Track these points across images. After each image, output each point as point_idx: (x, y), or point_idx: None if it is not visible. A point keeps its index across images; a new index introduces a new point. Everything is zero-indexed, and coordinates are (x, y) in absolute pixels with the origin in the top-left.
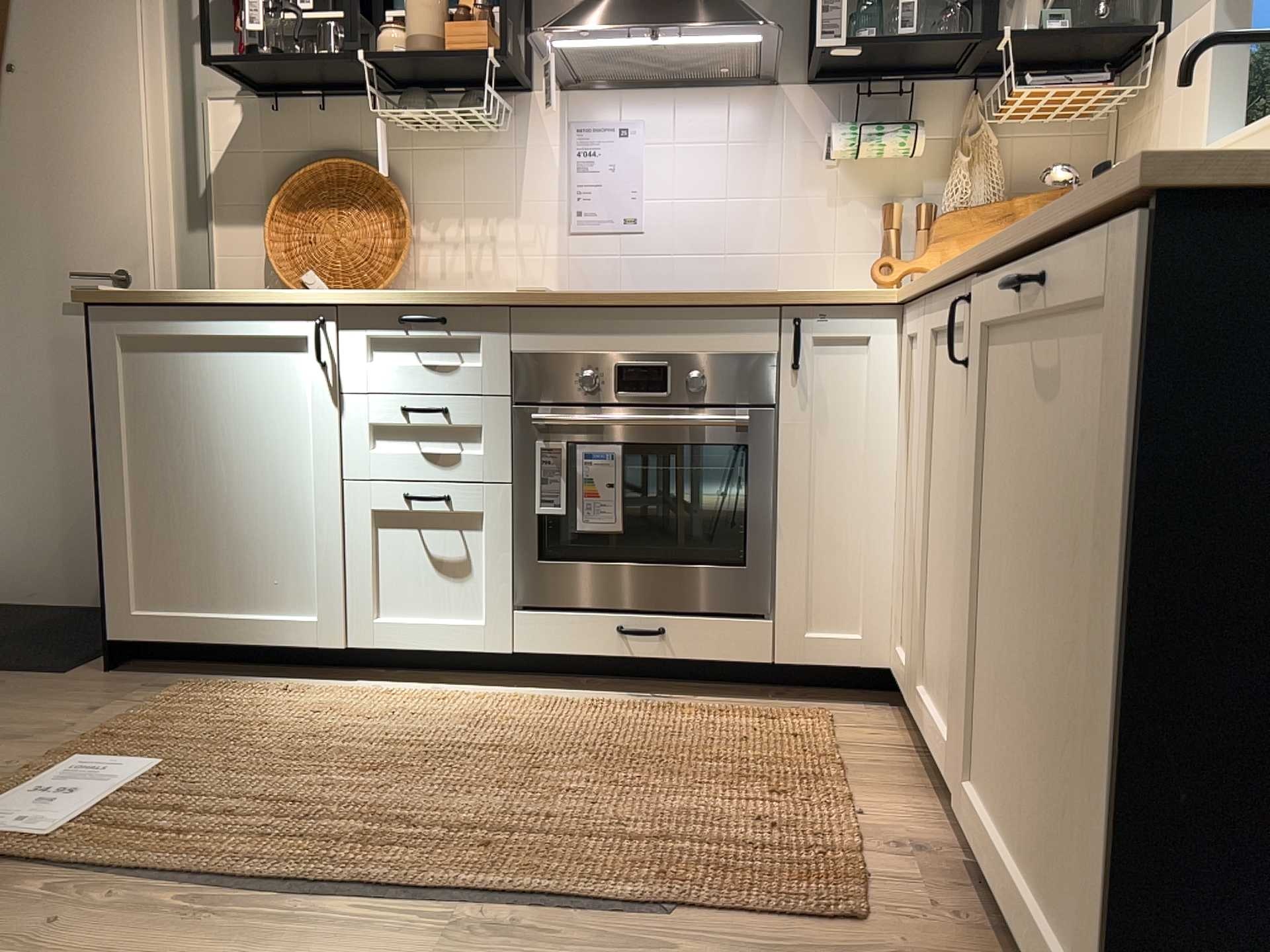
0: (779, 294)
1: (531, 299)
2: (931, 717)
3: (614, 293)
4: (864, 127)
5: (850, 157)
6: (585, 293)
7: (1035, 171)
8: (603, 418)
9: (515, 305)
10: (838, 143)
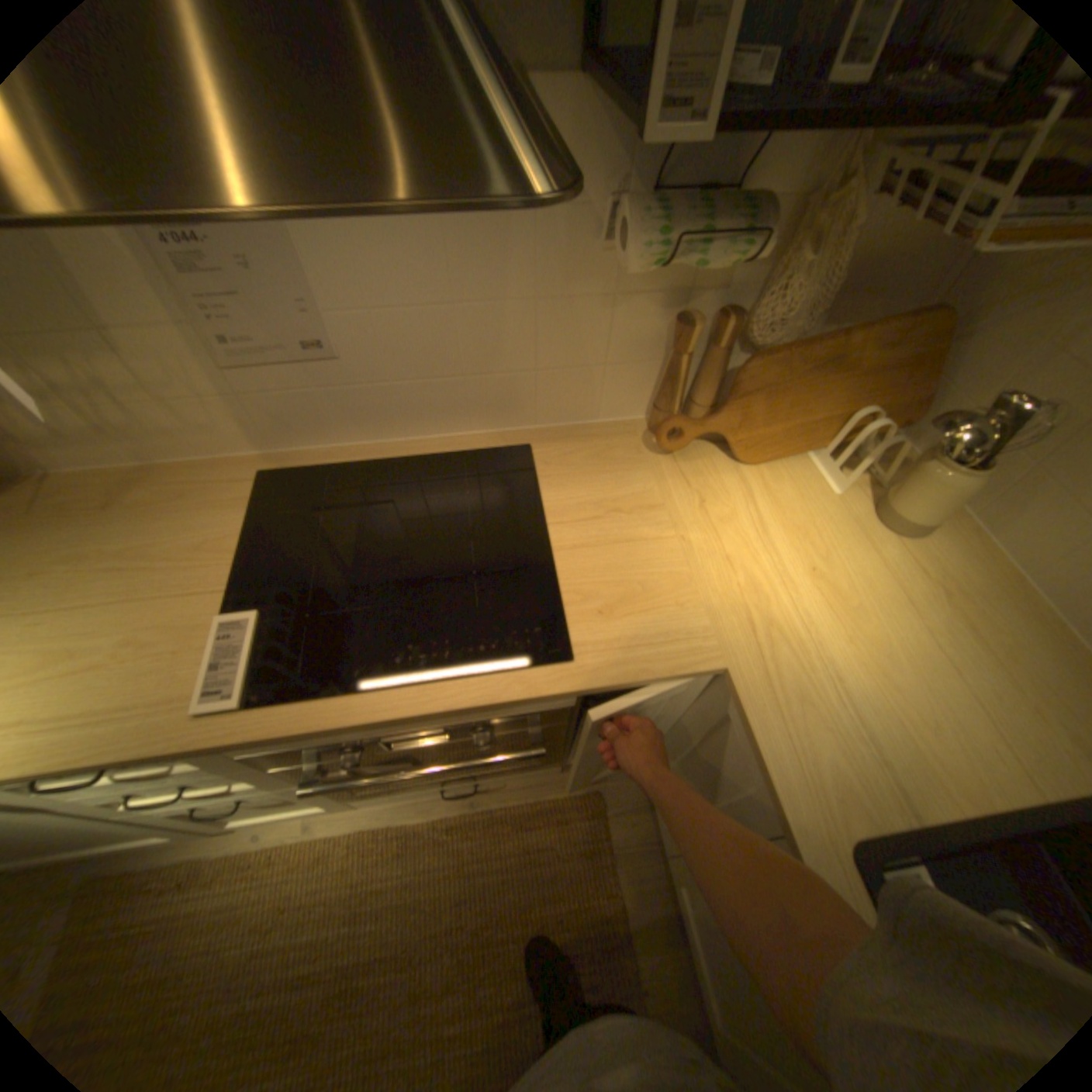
0: (575, 690)
1: (223, 747)
2: (686, 921)
3: (346, 720)
4: (686, 220)
5: (651, 265)
6: (303, 731)
7: (888, 243)
8: (380, 784)
9: (202, 748)
10: (639, 256)
